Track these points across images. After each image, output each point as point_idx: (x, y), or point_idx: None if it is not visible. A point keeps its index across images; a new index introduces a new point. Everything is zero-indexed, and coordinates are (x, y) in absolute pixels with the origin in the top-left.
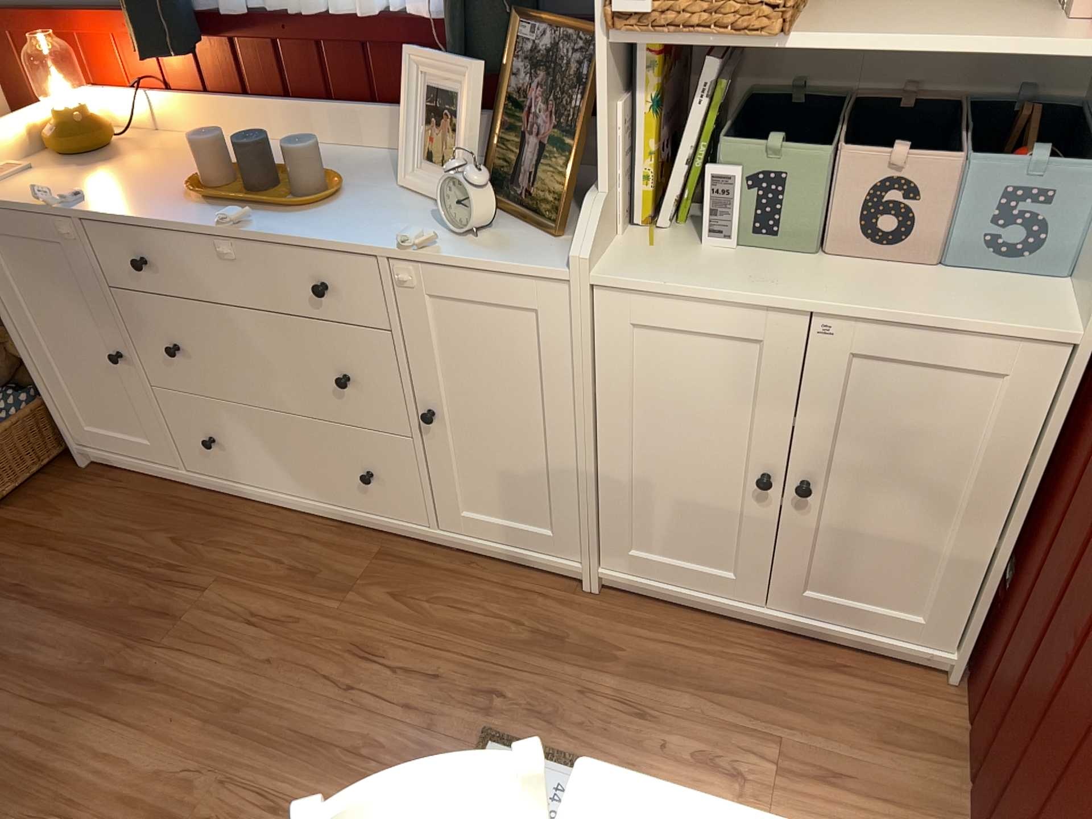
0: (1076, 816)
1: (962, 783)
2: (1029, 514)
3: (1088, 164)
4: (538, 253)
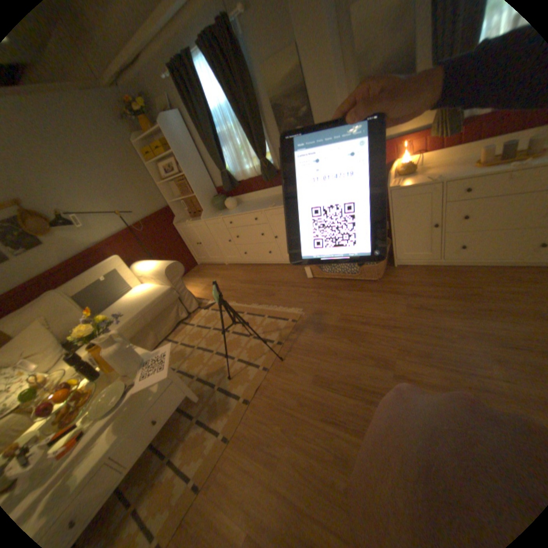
0: None
1: None
2: None
3: None
4: None
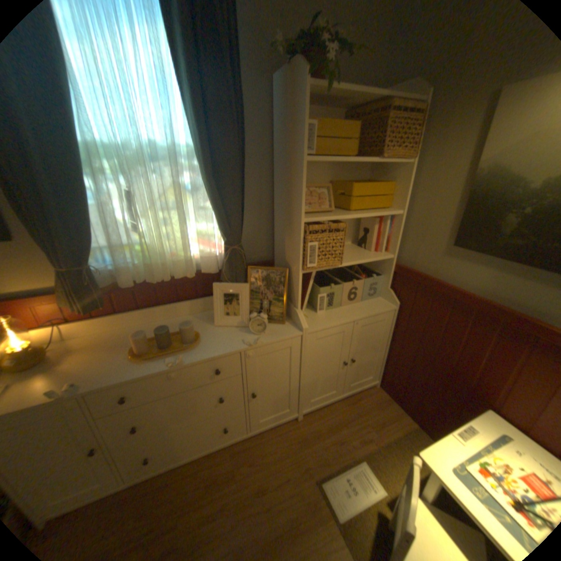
0: (464, 397)
1: (401, 408)
2: (392, 344)
3: (380, 274)
4: (285, 330)
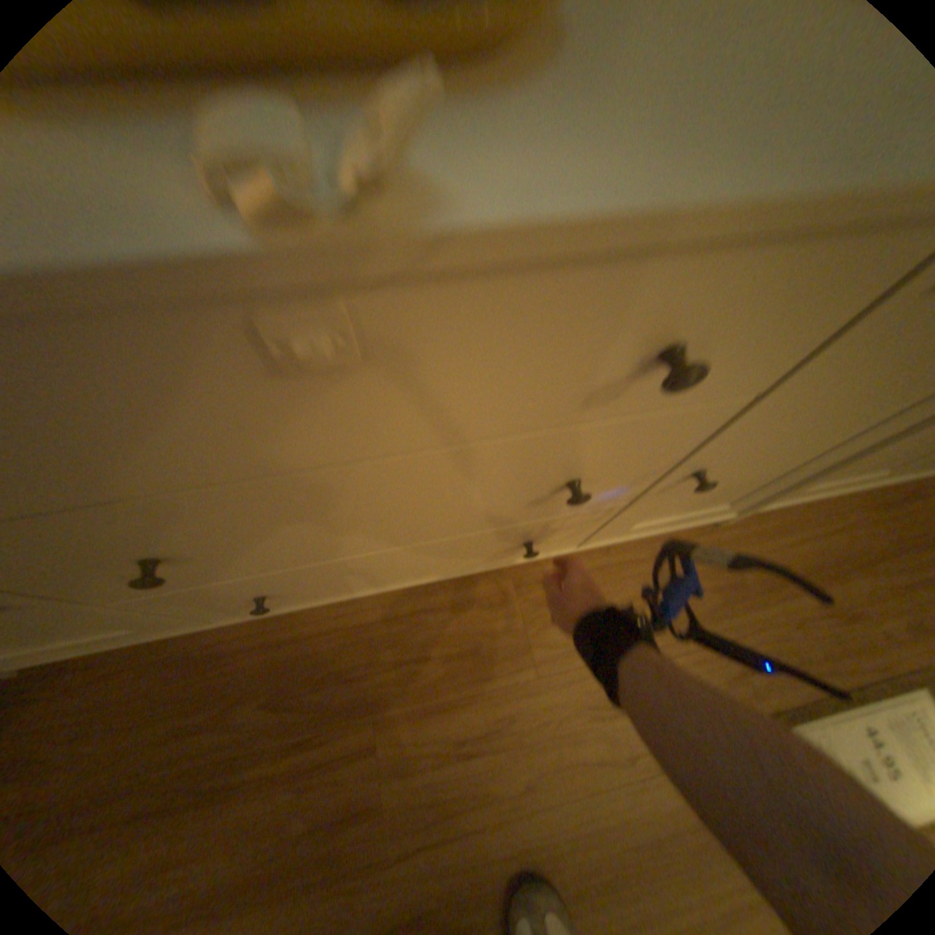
0: None
1: None
2: None
3: None
4: None
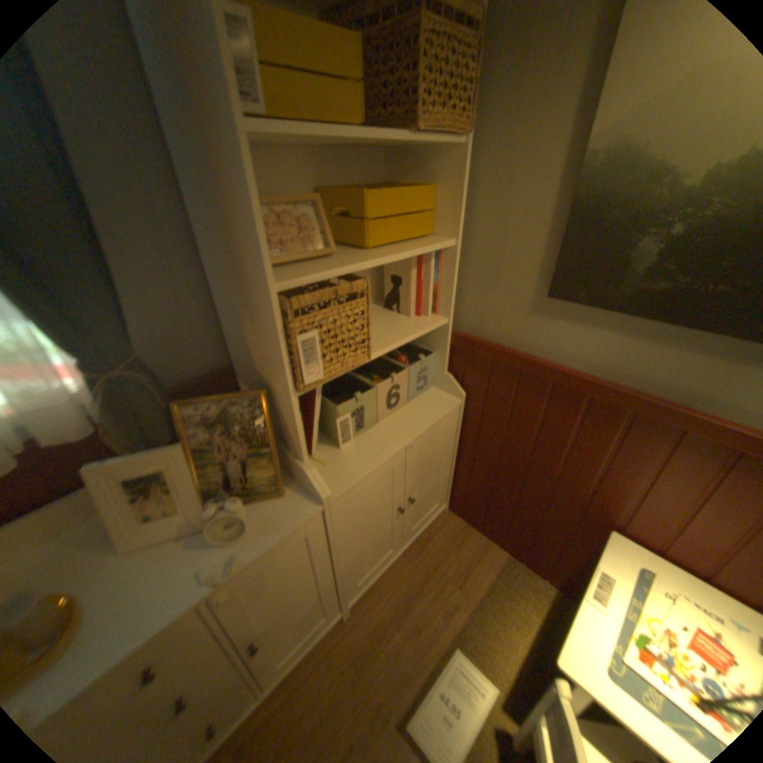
0: (572, 515)
1: (482, 534)
2: (459, 451)
3: (429, 350)
4: (289, 509)
